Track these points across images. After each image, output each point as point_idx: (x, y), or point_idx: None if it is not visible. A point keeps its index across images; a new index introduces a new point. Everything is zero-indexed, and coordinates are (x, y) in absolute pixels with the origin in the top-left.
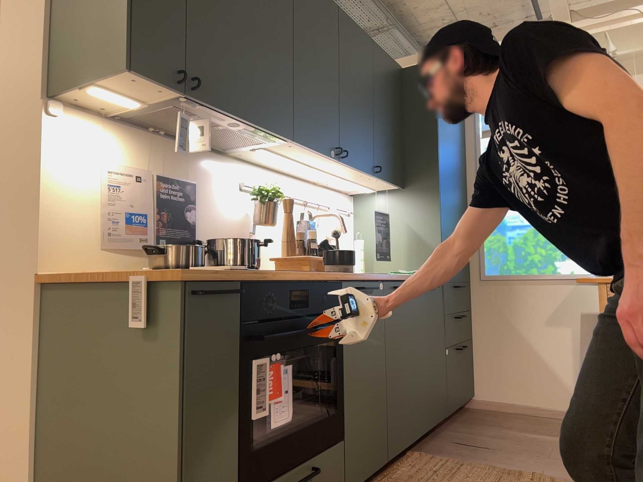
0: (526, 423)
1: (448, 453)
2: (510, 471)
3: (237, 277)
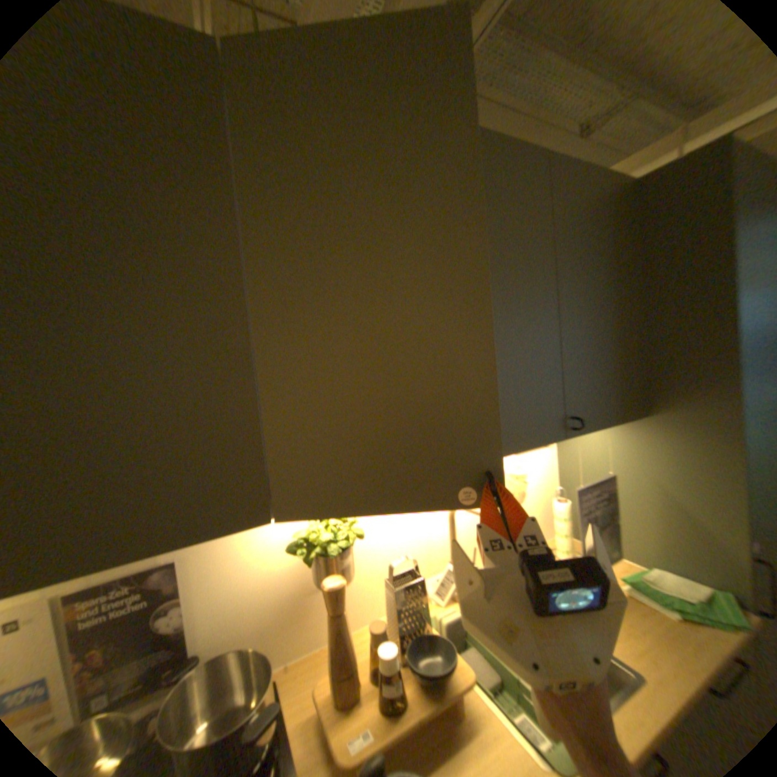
0: None
1: None
2: None
3: None
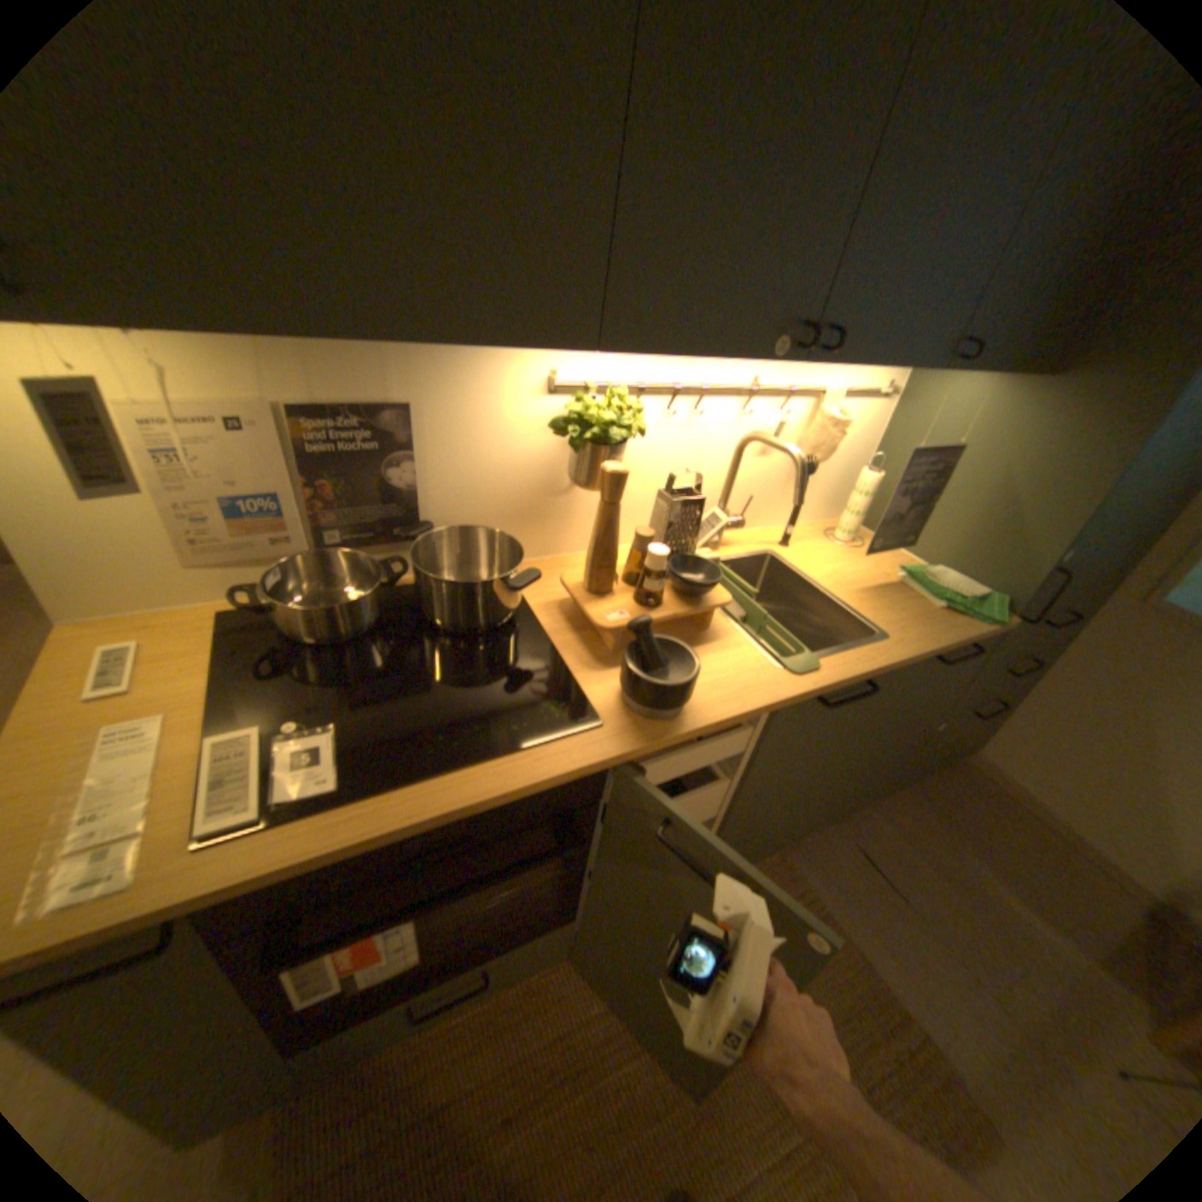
0: (1034, 862)
1: (831, 876)
2: (892, 1004)
3: (177, 896)
